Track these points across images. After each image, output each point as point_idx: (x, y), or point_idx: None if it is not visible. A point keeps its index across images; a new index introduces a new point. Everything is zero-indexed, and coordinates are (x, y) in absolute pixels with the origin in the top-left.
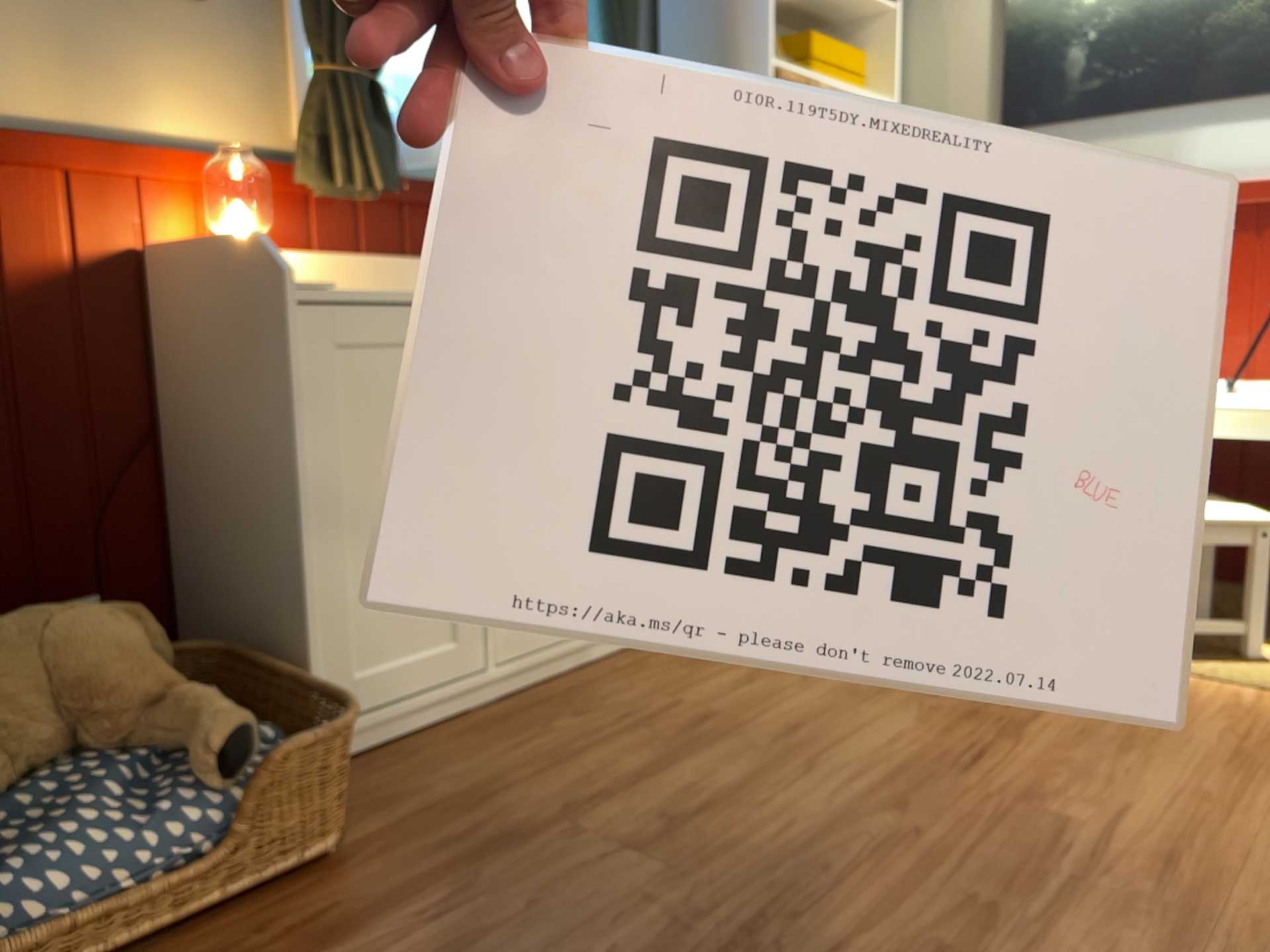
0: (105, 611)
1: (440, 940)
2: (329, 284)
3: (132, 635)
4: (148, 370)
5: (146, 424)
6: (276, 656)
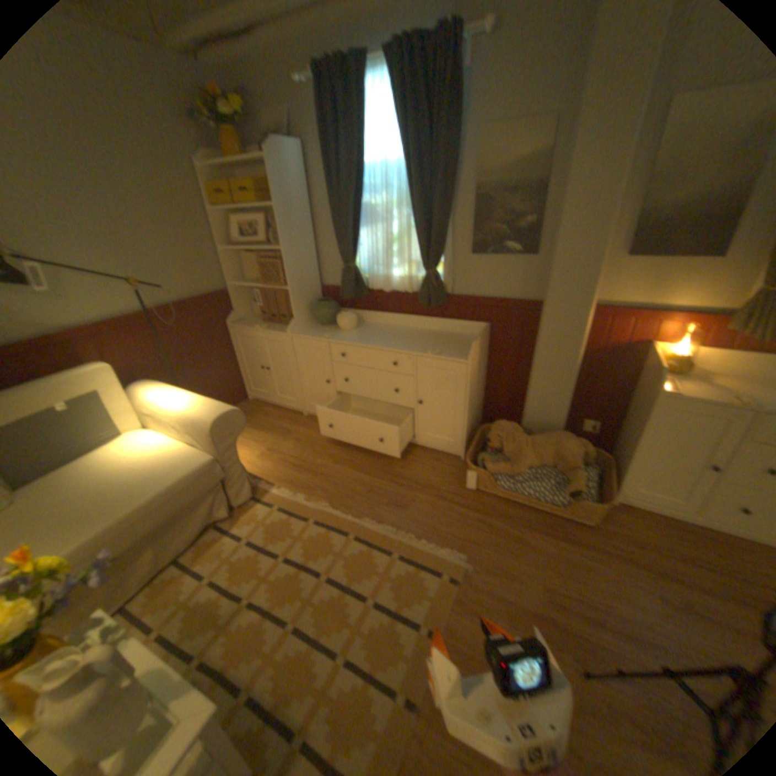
0: (578, 442)
1: (589, 564)
2: (682, 392)
3: (579, 451)
4: (639, 373)
5: (632, 387)
6: (622, 470)
